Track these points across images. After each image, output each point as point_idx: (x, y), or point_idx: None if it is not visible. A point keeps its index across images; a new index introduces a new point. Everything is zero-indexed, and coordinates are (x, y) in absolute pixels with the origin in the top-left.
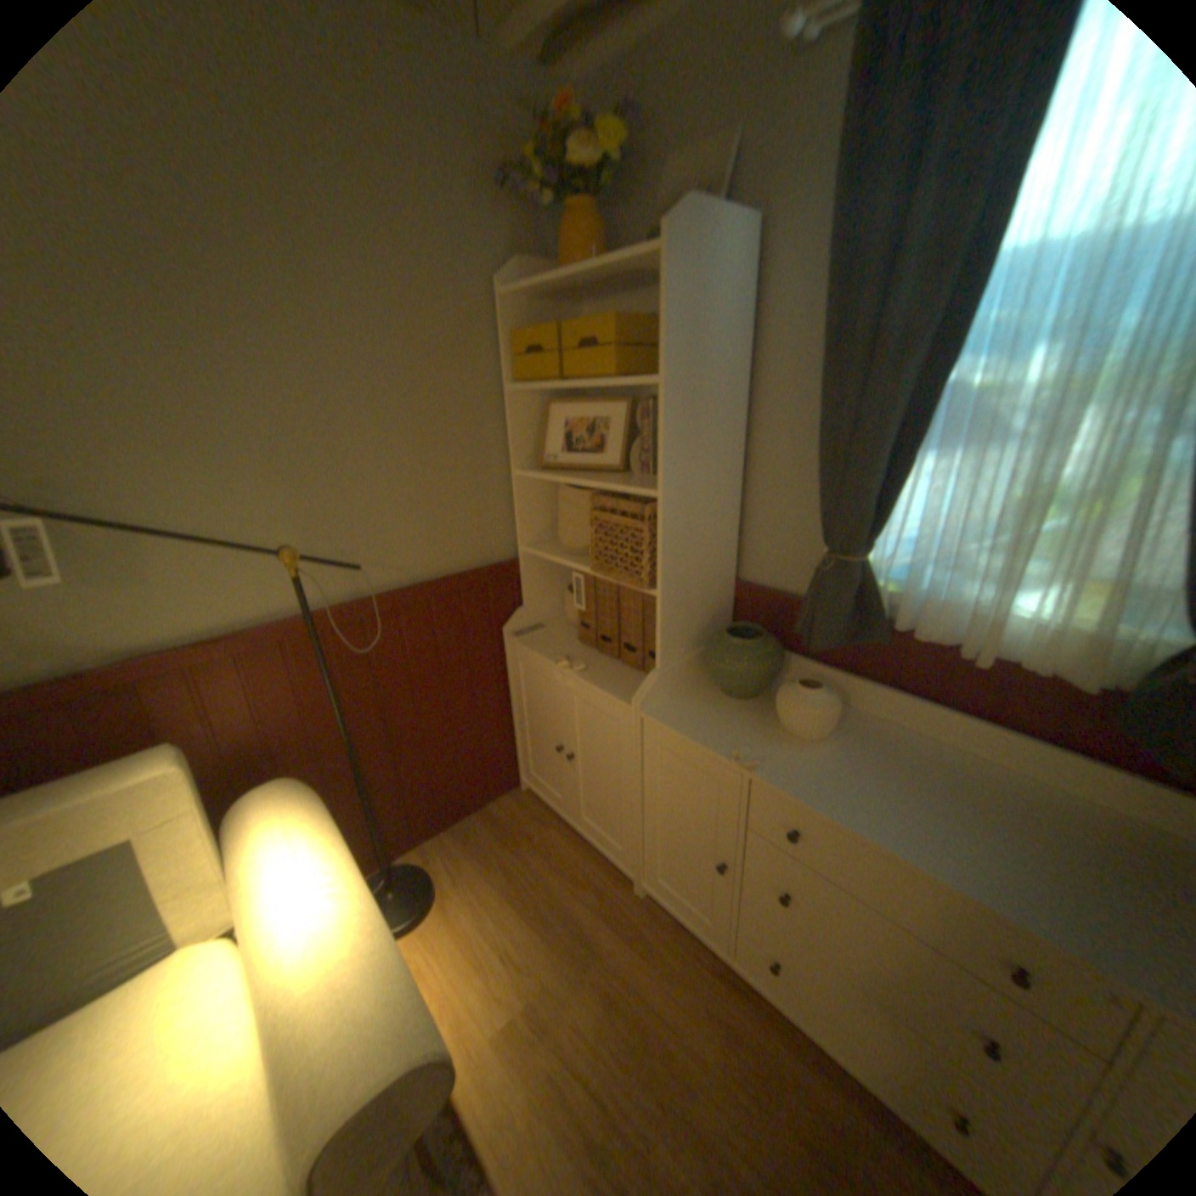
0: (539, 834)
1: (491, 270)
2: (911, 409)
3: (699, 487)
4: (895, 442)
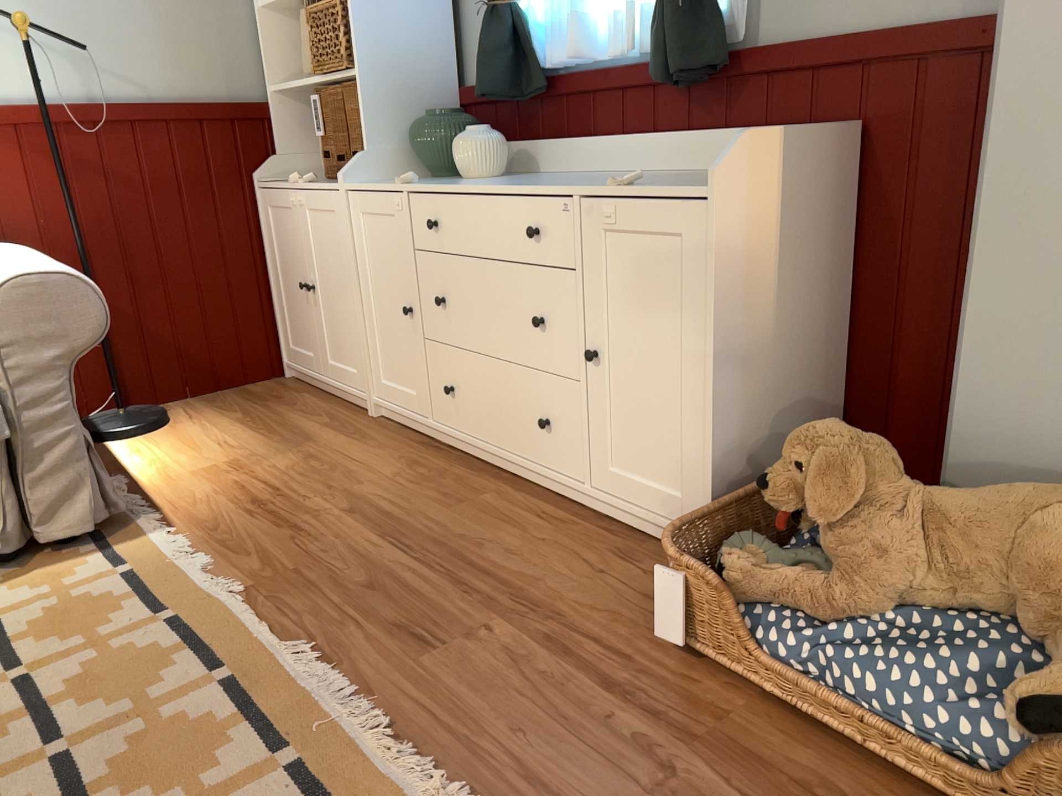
0: (290, 396)
1: None
2: None
3: None
4: None
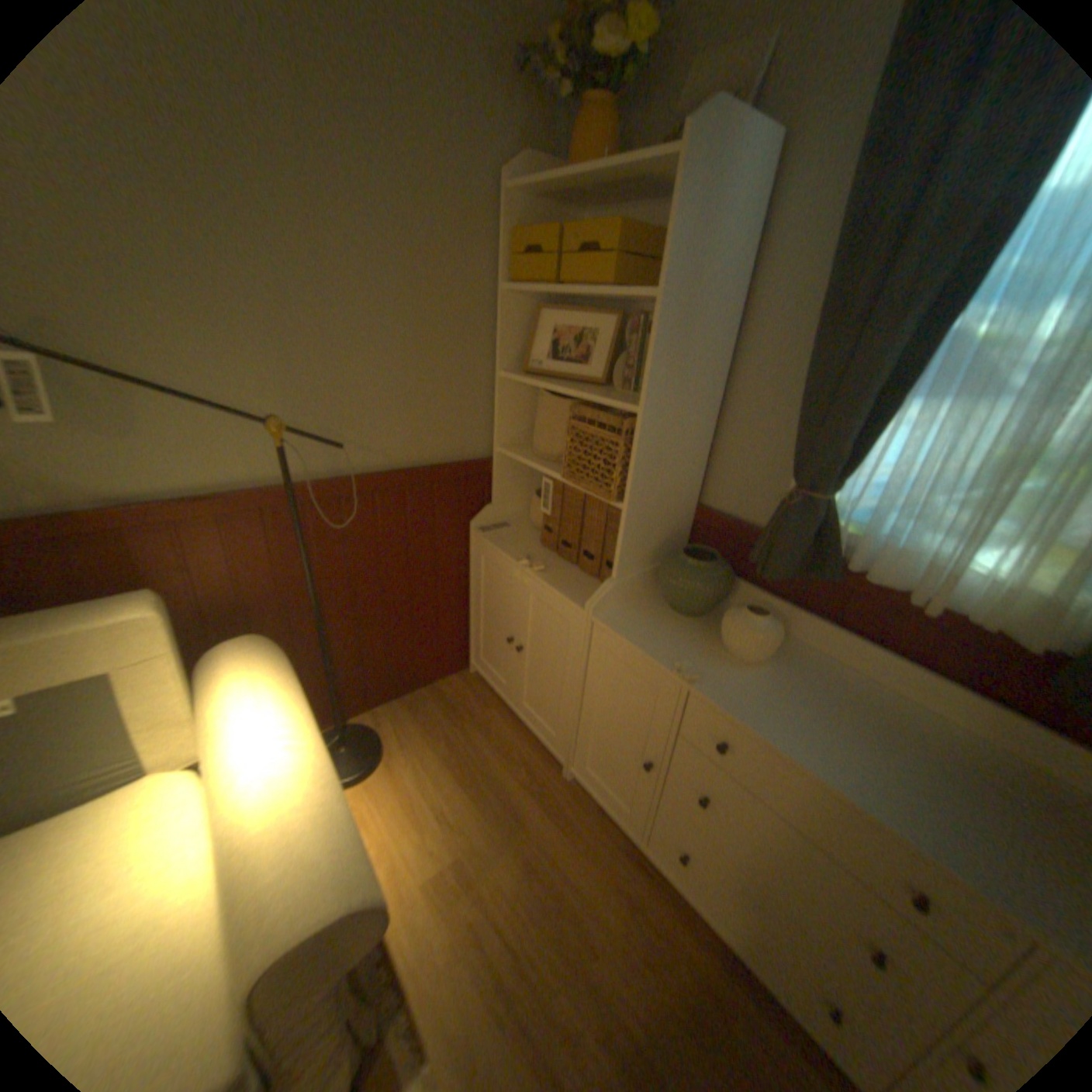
0: (482, 713)
1: (499, 163)
2: (908, 351)
3: (679, 409)
4: (884, 385)
